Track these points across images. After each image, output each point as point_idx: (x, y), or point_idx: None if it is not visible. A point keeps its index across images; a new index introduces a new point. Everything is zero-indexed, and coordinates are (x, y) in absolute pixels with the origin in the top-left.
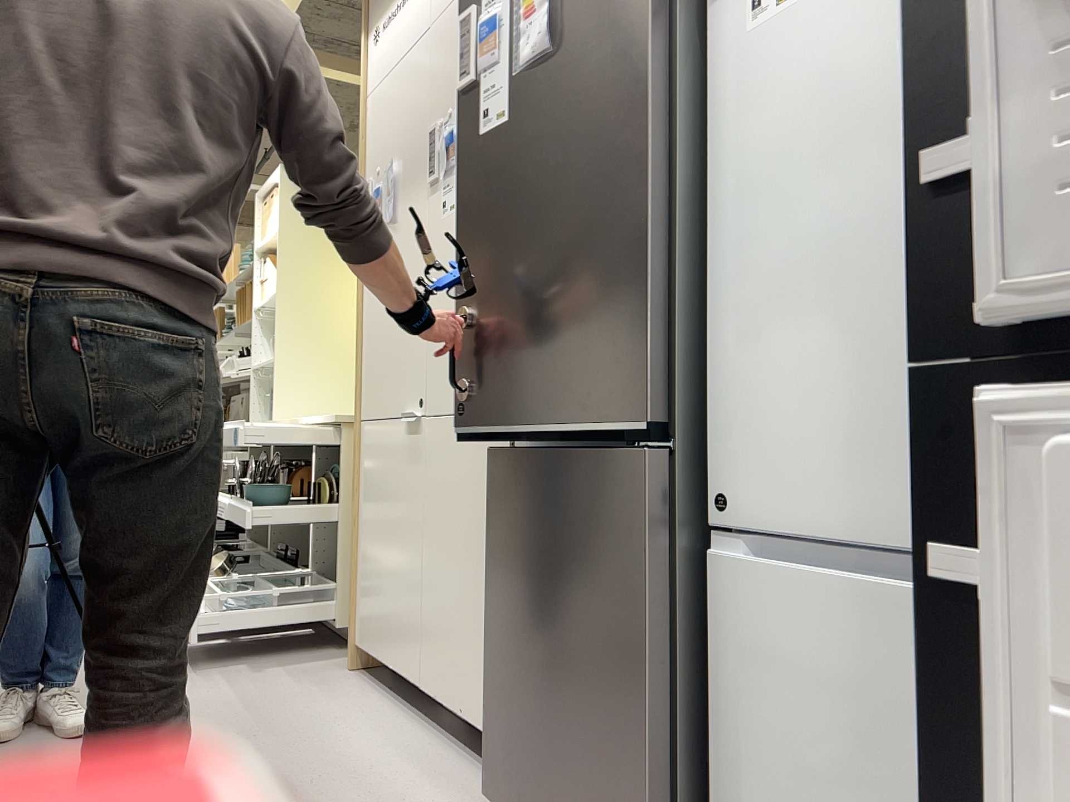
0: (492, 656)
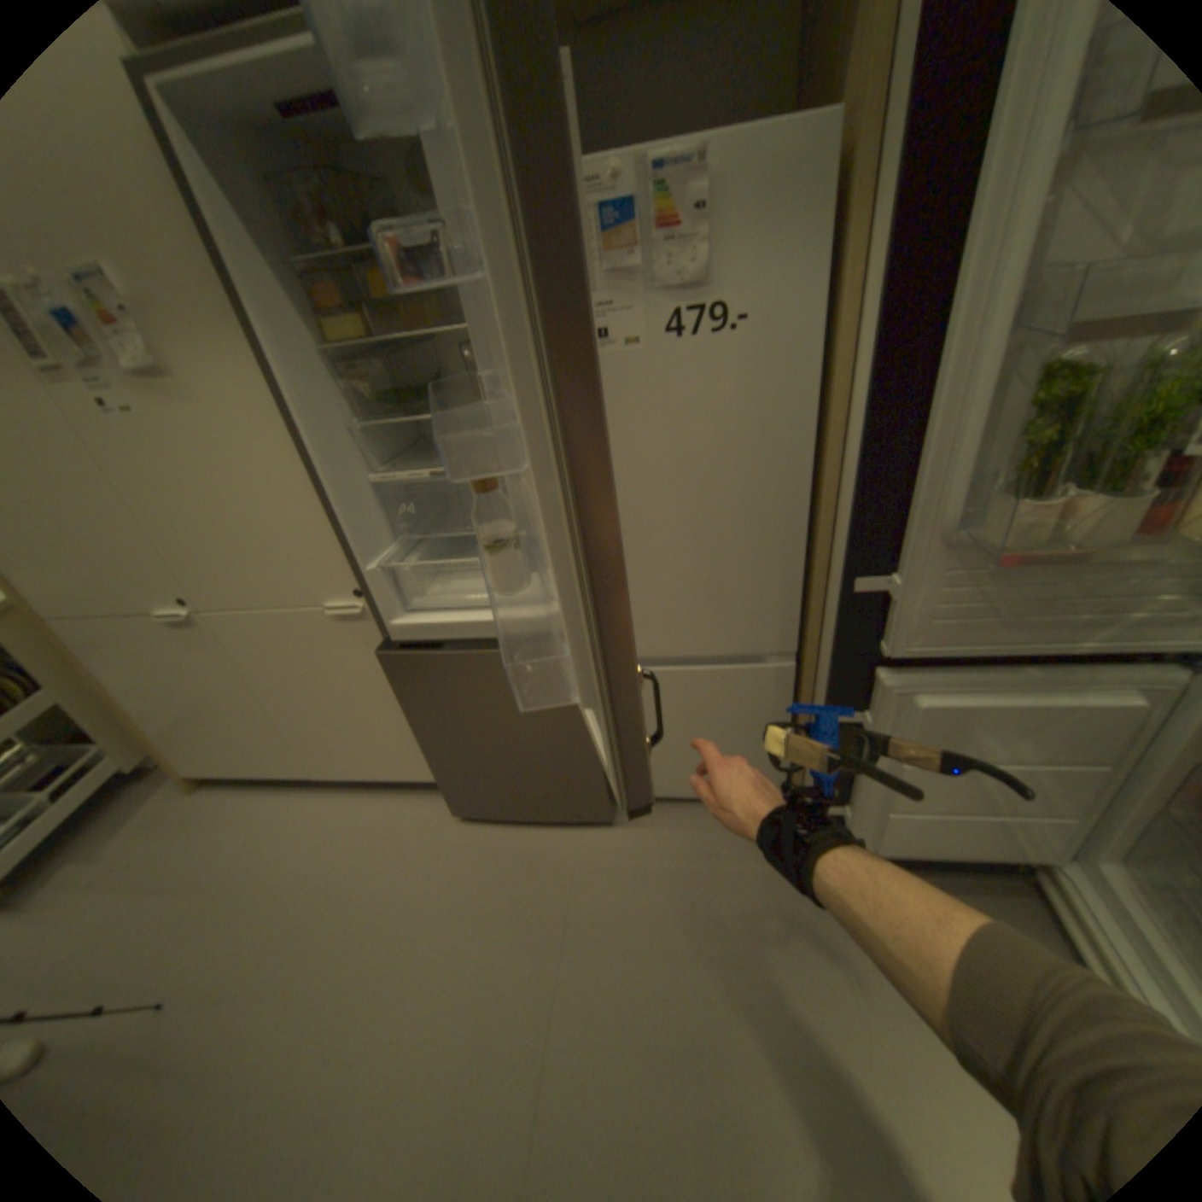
0: (432, 756)
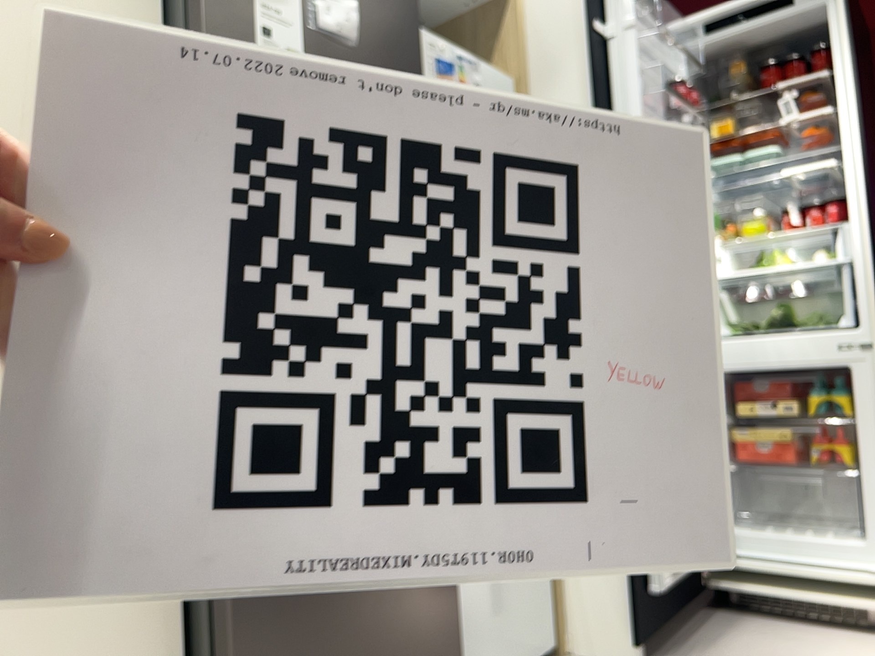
0: None
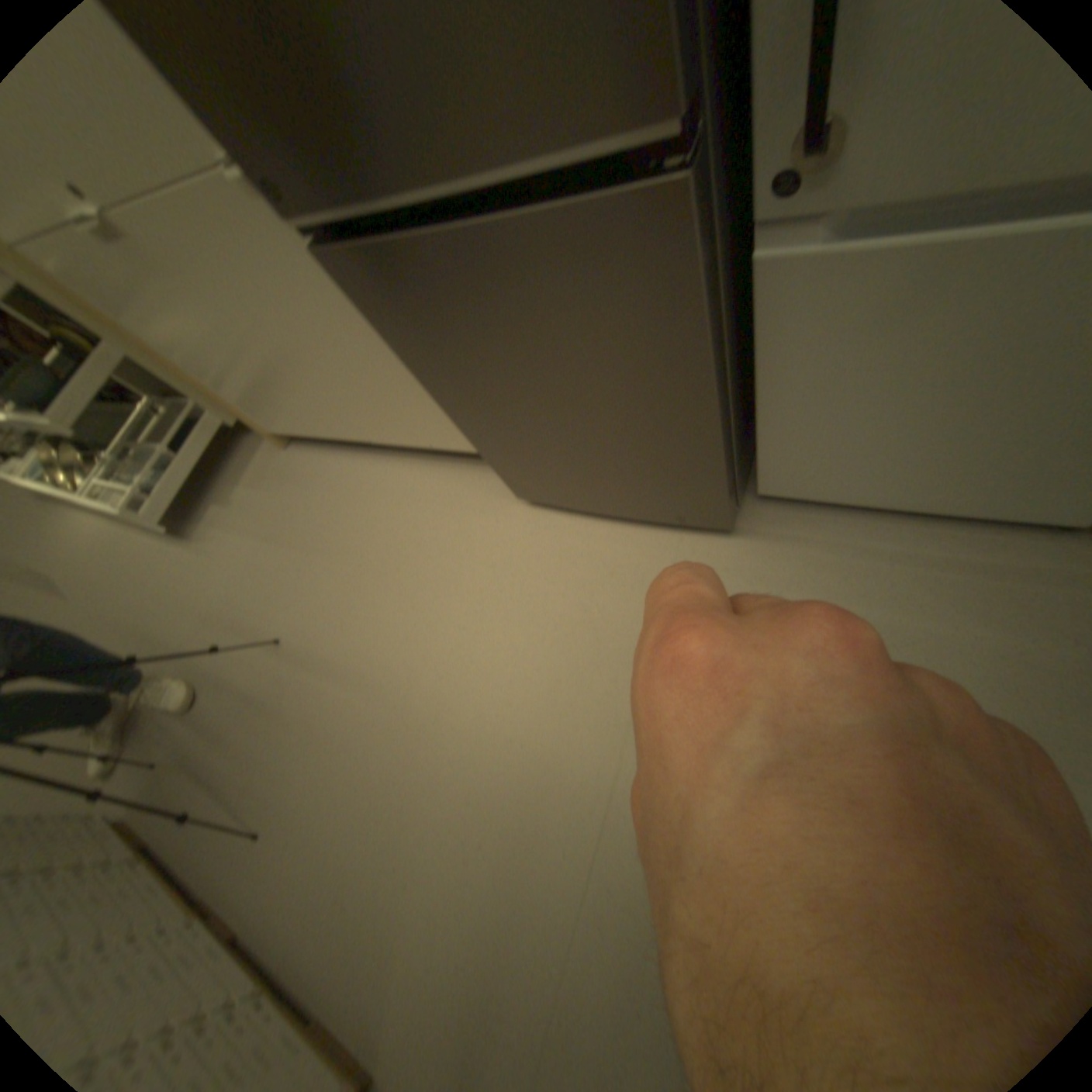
0: (470, 430)
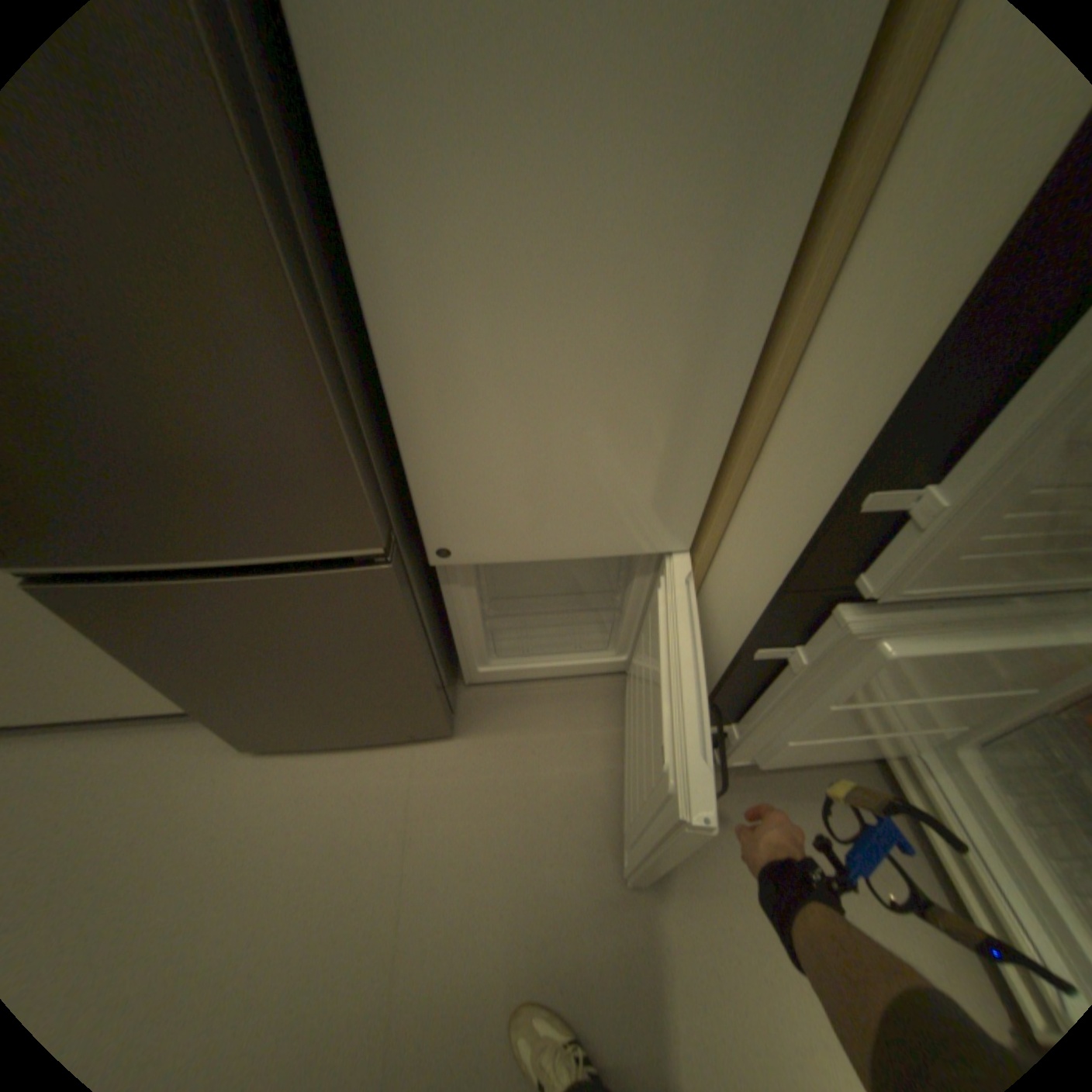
0: (187, 699)
